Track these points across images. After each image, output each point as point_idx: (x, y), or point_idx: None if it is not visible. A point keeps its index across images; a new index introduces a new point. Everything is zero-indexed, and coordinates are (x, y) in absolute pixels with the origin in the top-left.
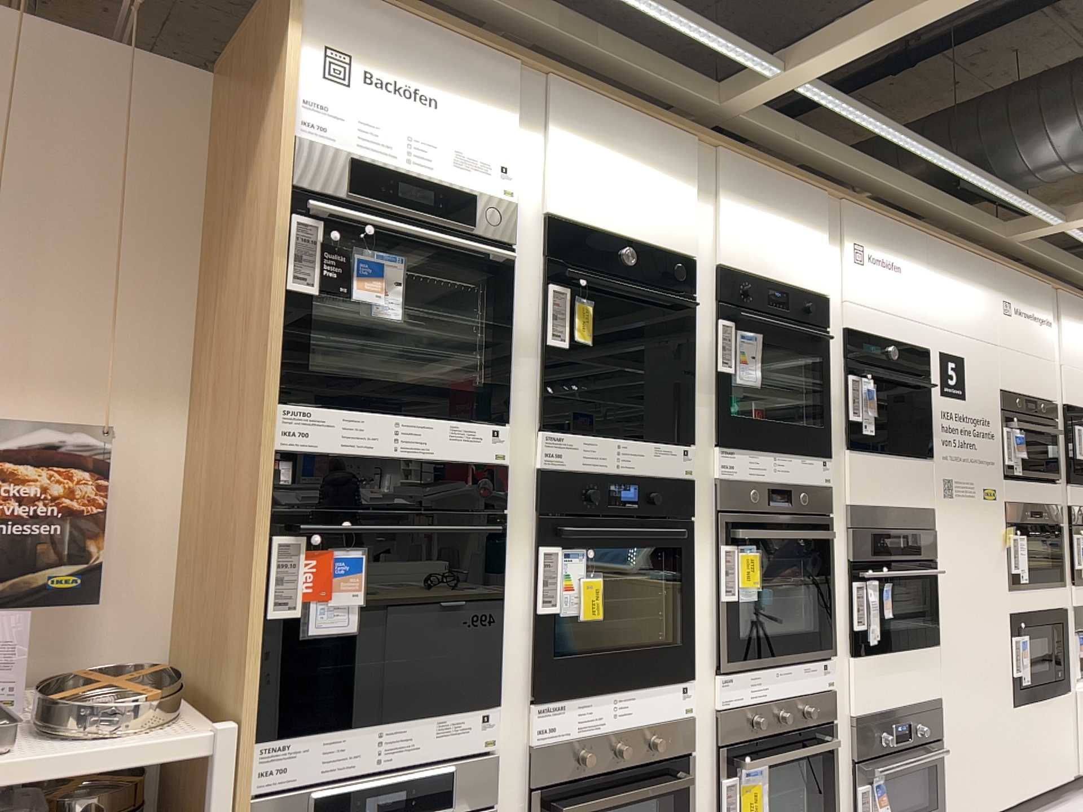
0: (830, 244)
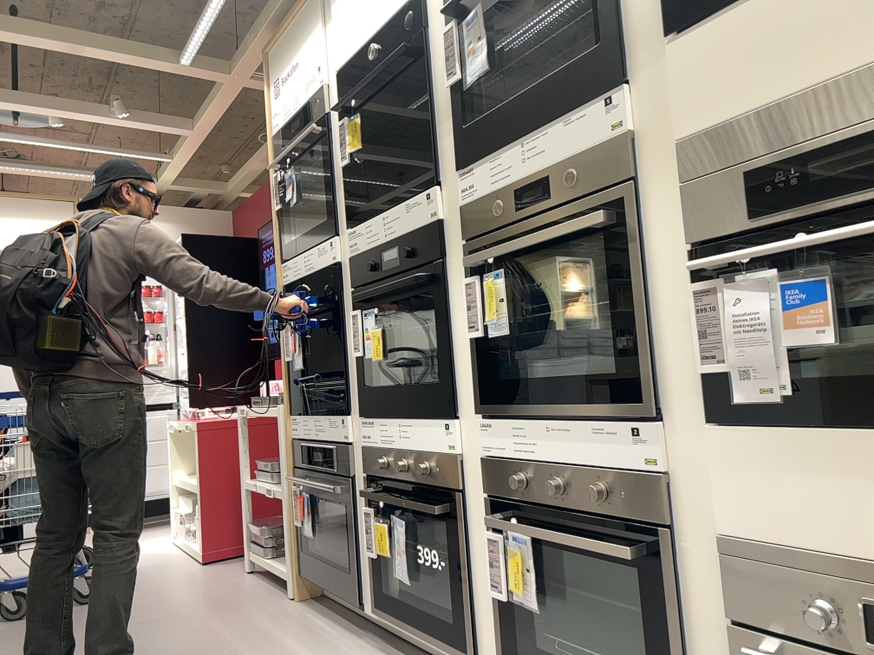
0: None
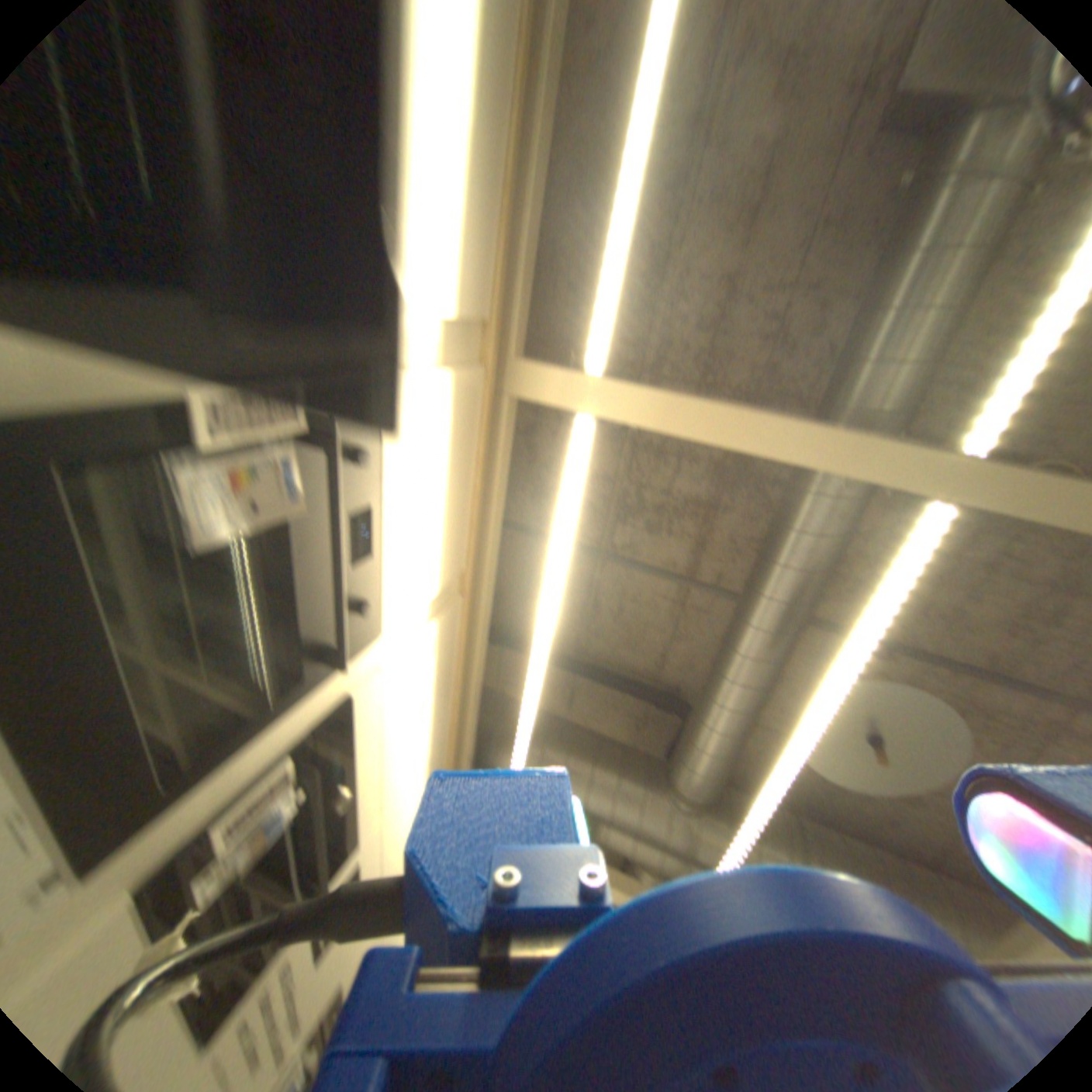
0: (425, 611)
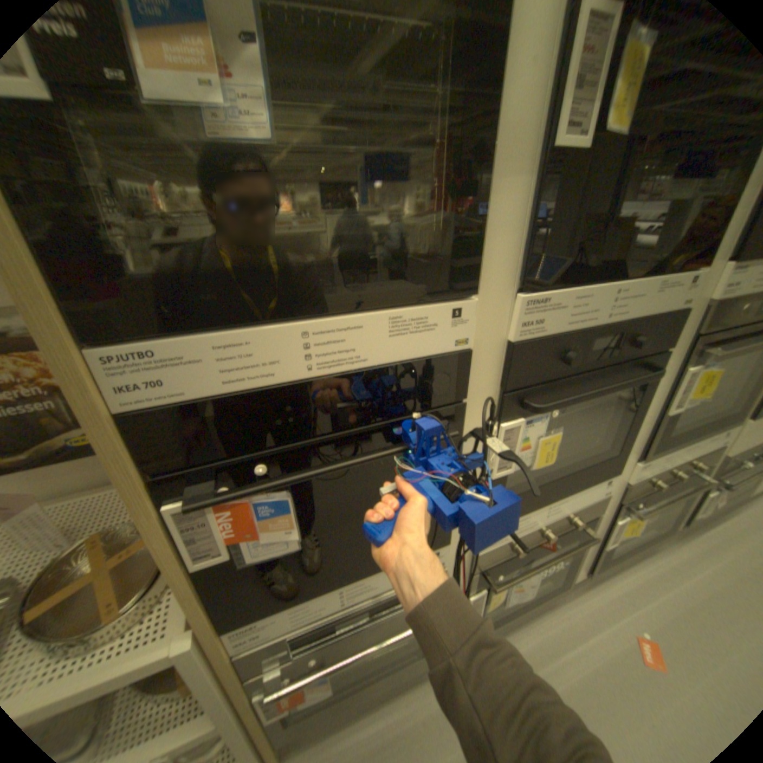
0: None
